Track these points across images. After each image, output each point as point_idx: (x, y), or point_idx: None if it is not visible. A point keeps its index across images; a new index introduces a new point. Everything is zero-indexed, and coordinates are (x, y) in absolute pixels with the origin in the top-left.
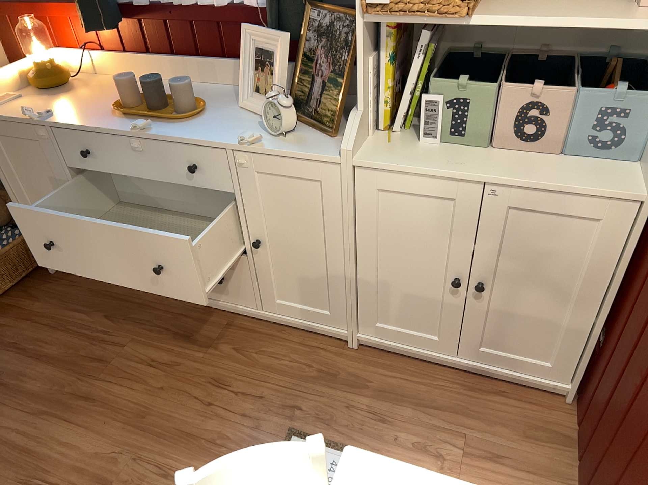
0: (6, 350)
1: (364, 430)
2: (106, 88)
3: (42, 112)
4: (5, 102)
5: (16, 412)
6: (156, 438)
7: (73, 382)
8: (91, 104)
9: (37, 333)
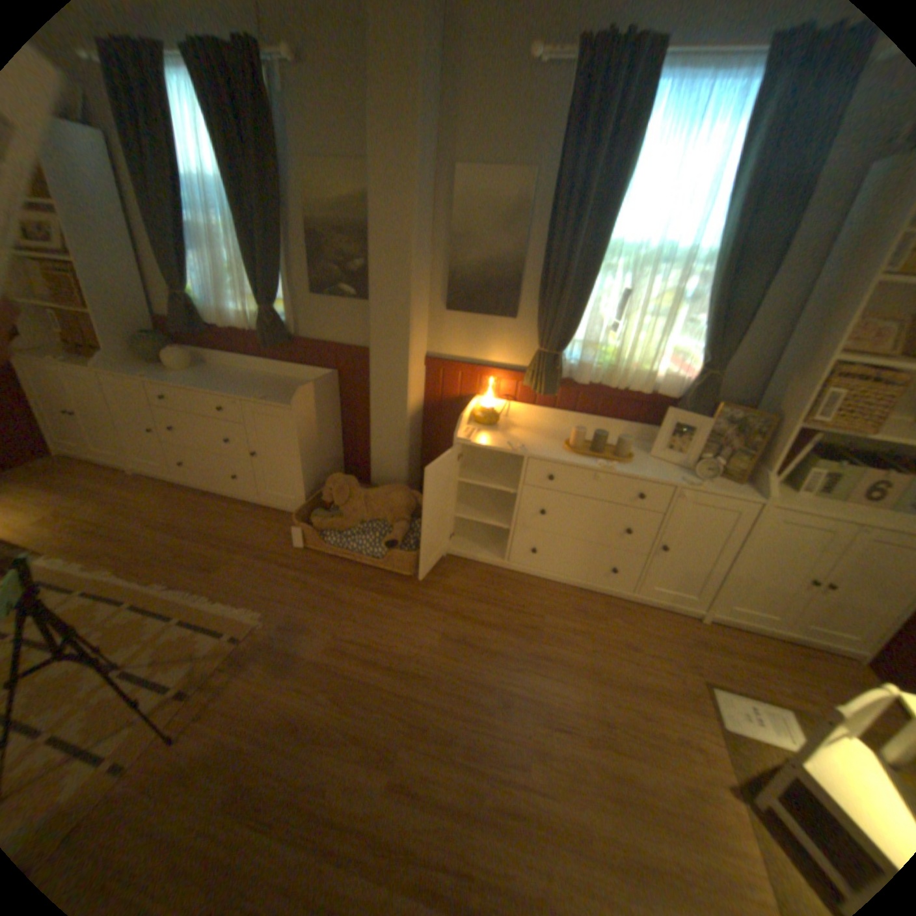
0: (452, 620)
1: (753, 686)
2: (529, 430)
3: (512, 446)
4: (473, 434)
5: (498, 671)
6: (618, 691)
7: (524, 647)
8: (537, 443)
9: (467, 606)
